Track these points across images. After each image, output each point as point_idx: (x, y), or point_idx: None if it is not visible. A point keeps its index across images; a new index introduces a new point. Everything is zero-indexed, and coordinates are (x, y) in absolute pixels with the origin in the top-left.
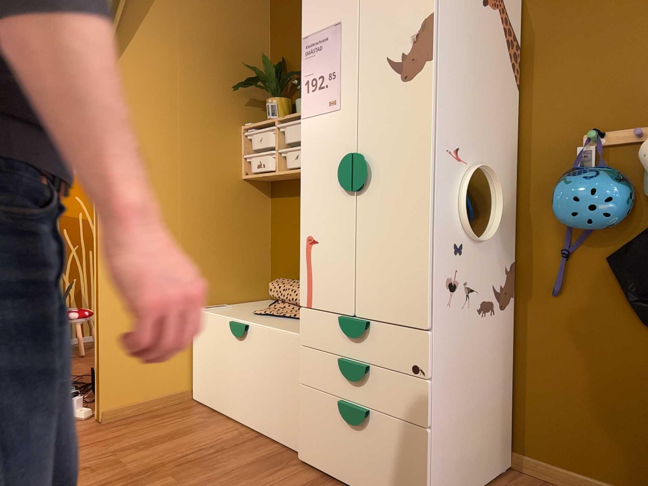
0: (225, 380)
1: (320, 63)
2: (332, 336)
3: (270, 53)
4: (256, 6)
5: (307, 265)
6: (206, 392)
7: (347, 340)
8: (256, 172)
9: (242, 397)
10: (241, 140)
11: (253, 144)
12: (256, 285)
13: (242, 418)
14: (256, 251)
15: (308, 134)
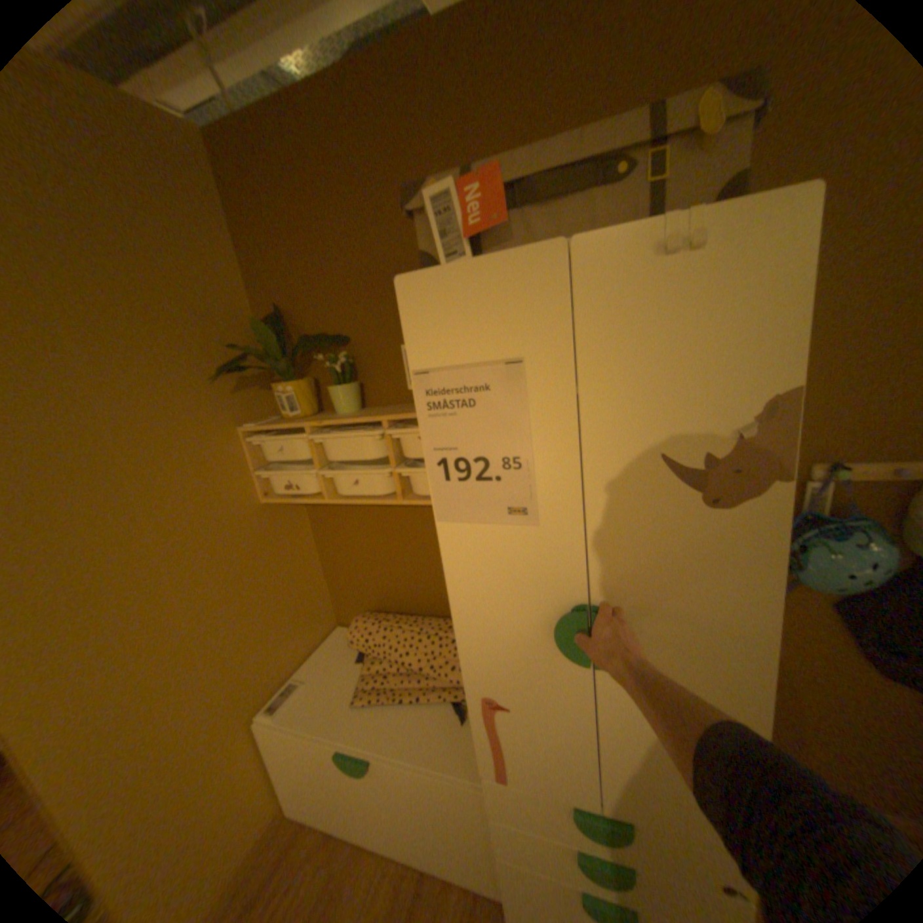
0: (341, 809)
1: (473, 430)
2: (556, 823)
3: (247, 293)
4: (200, 213)
5: (490, 733)
6: (309, 813)
7: (585, 833)
8: (287, 496)
9: (378, 831)
10: (244, 449)
11: (264, 448)
12: (319, 621)
13: (384, 850)
14: (308, 583)
15: (461, 548)
